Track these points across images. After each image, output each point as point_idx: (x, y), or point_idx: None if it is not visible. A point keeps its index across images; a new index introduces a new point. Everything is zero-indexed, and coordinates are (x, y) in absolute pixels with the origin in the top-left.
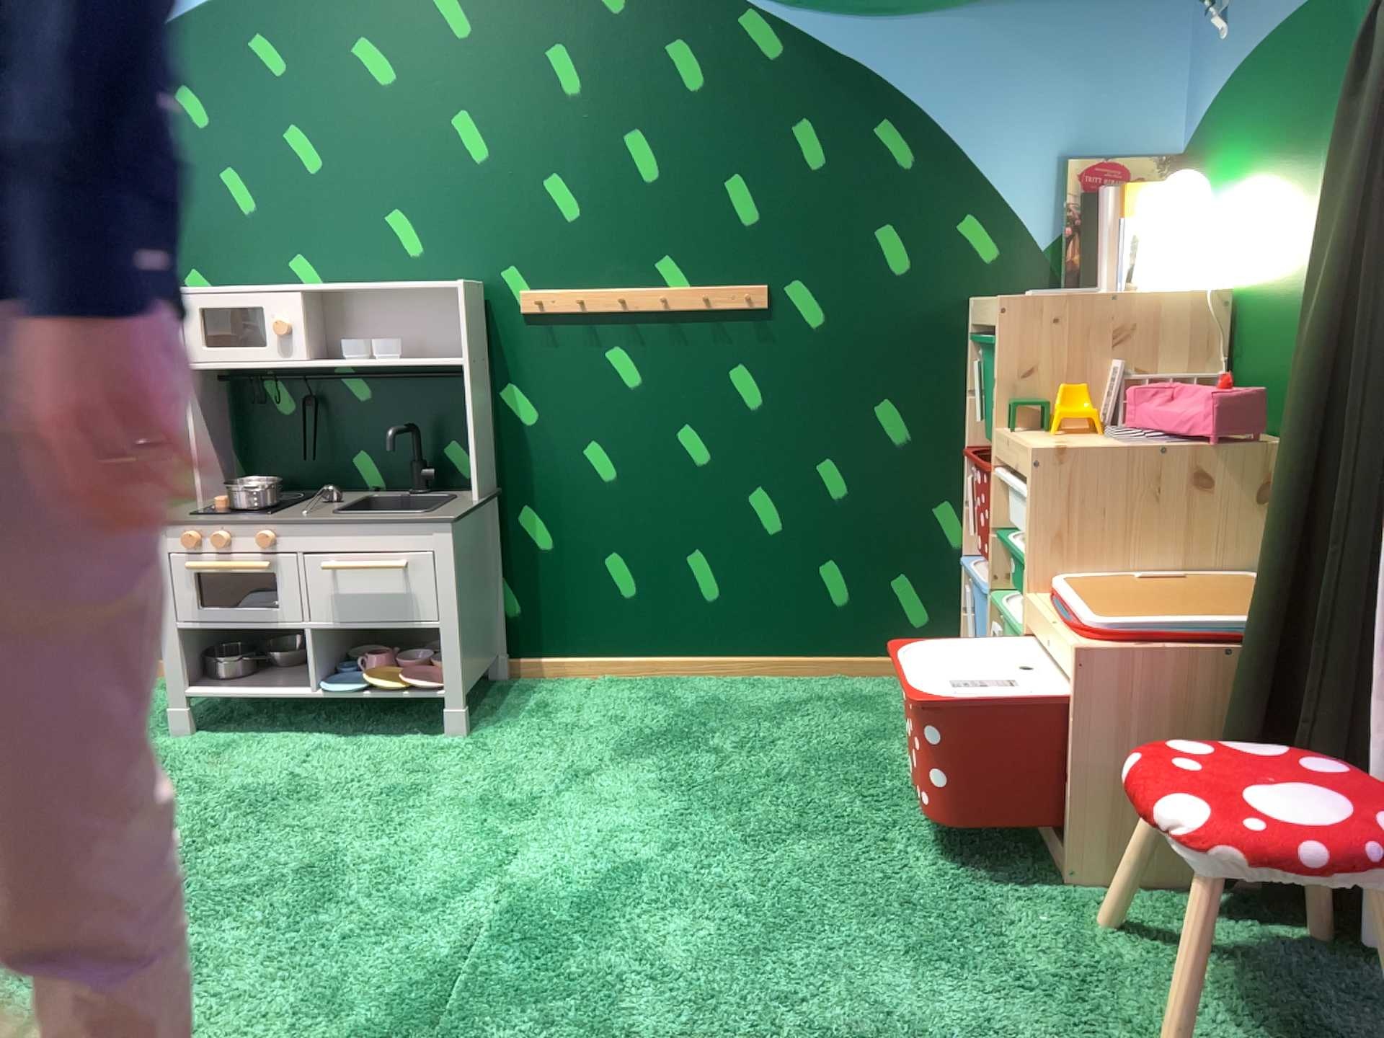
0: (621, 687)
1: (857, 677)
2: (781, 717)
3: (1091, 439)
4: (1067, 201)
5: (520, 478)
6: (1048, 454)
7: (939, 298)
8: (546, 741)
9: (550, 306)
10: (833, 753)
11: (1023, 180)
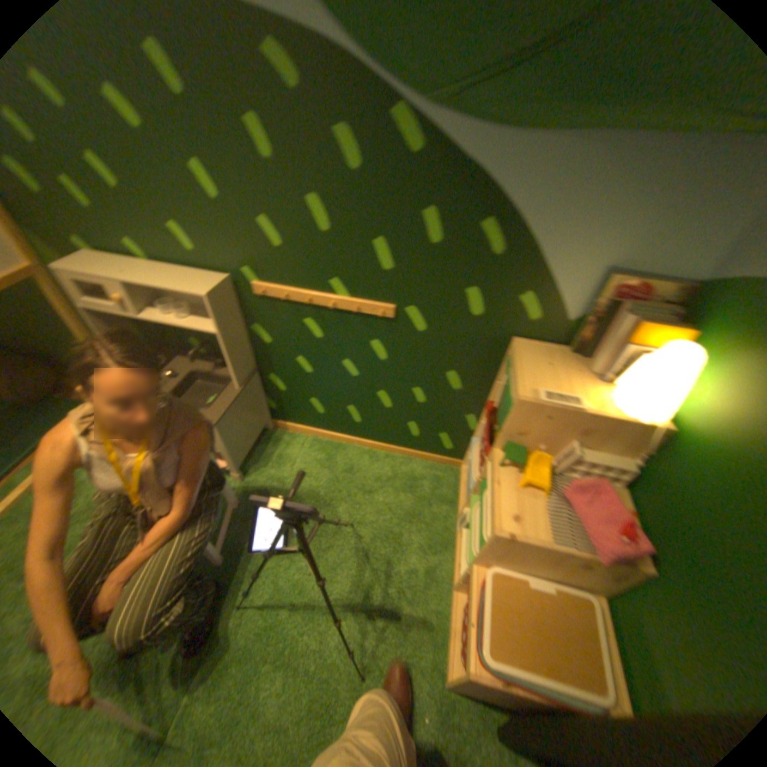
0: (317, 447)
1: (416, 461)
2: (374, 493)
3: (539, 504)
4: (602, 303)
5: (268, 365)
6: (503, 542)
7: (497, 335)
8: (272, 492)
9: (272, 296)
10: (385, 532)
11: (579, 280)
